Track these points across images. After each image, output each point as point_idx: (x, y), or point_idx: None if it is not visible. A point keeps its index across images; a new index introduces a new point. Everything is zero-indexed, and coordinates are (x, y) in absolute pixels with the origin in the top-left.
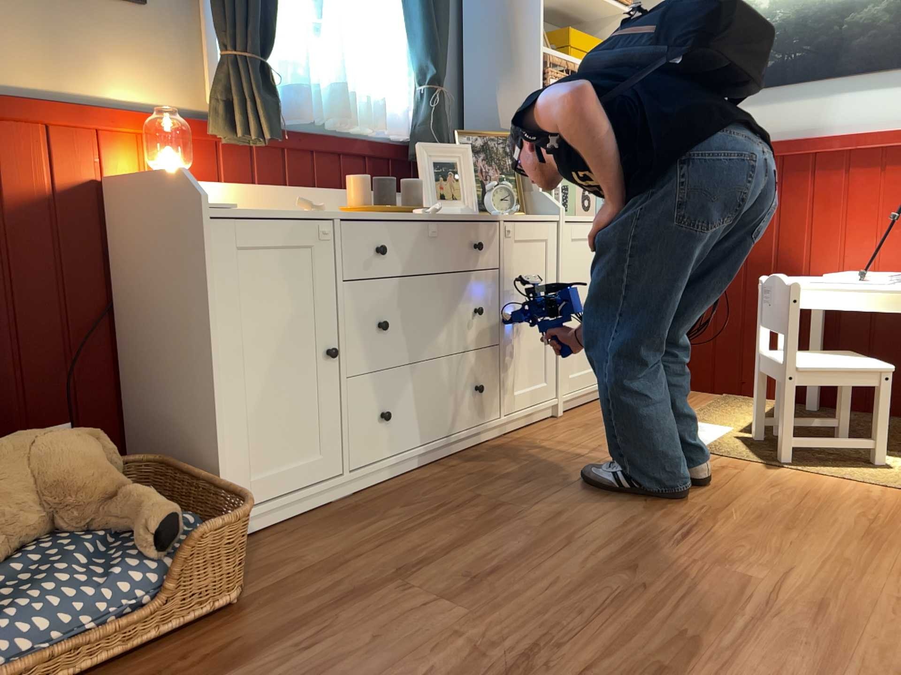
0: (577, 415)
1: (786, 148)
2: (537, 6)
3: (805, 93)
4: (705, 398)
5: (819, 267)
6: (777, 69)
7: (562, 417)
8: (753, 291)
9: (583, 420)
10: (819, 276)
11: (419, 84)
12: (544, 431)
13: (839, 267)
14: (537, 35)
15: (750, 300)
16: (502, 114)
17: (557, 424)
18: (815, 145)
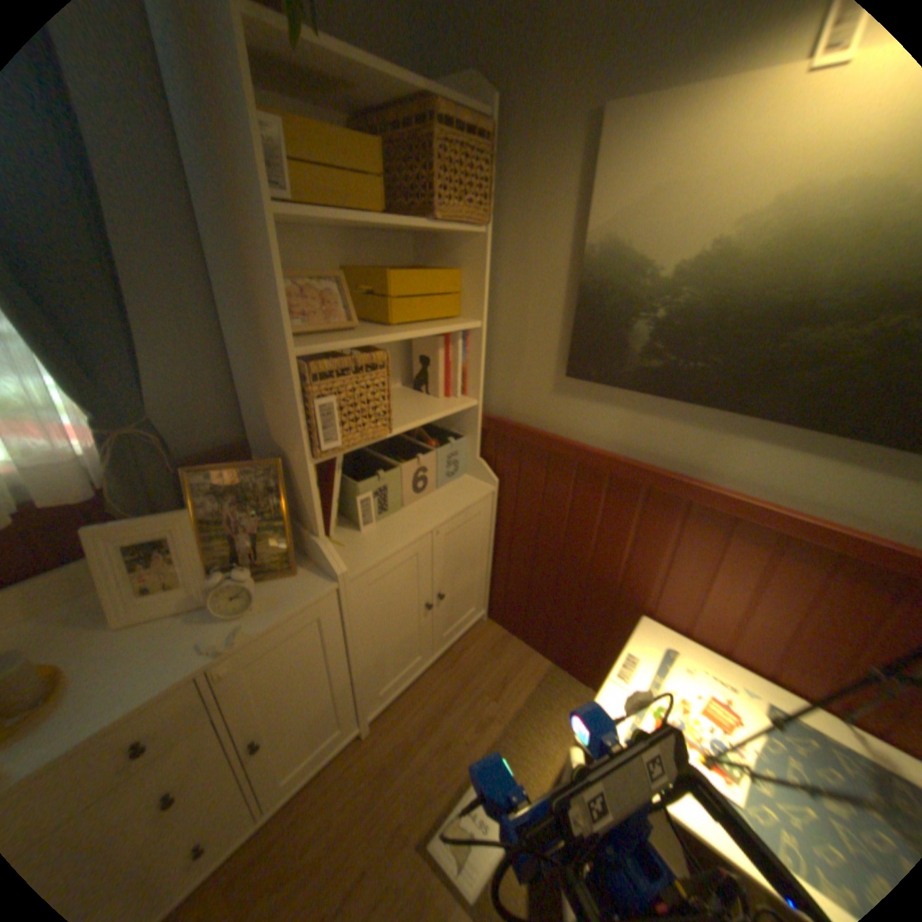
0: (385, 731)
1: (659, 482)
2: (275, 282)
3: (702, 418)
4: (533, 672)
5: (668, 617)
6: (670, 374)
7: (366, 736)
8: (593, 601)
9: (384, 752)
10: (666, 624)
11: (88, 415)
12: (326, 795)
13: (691, 628)
14: (284, 332)
15: (589, 607)
16: (271, 422)
17: (352, 767)
18: (698, 495)
